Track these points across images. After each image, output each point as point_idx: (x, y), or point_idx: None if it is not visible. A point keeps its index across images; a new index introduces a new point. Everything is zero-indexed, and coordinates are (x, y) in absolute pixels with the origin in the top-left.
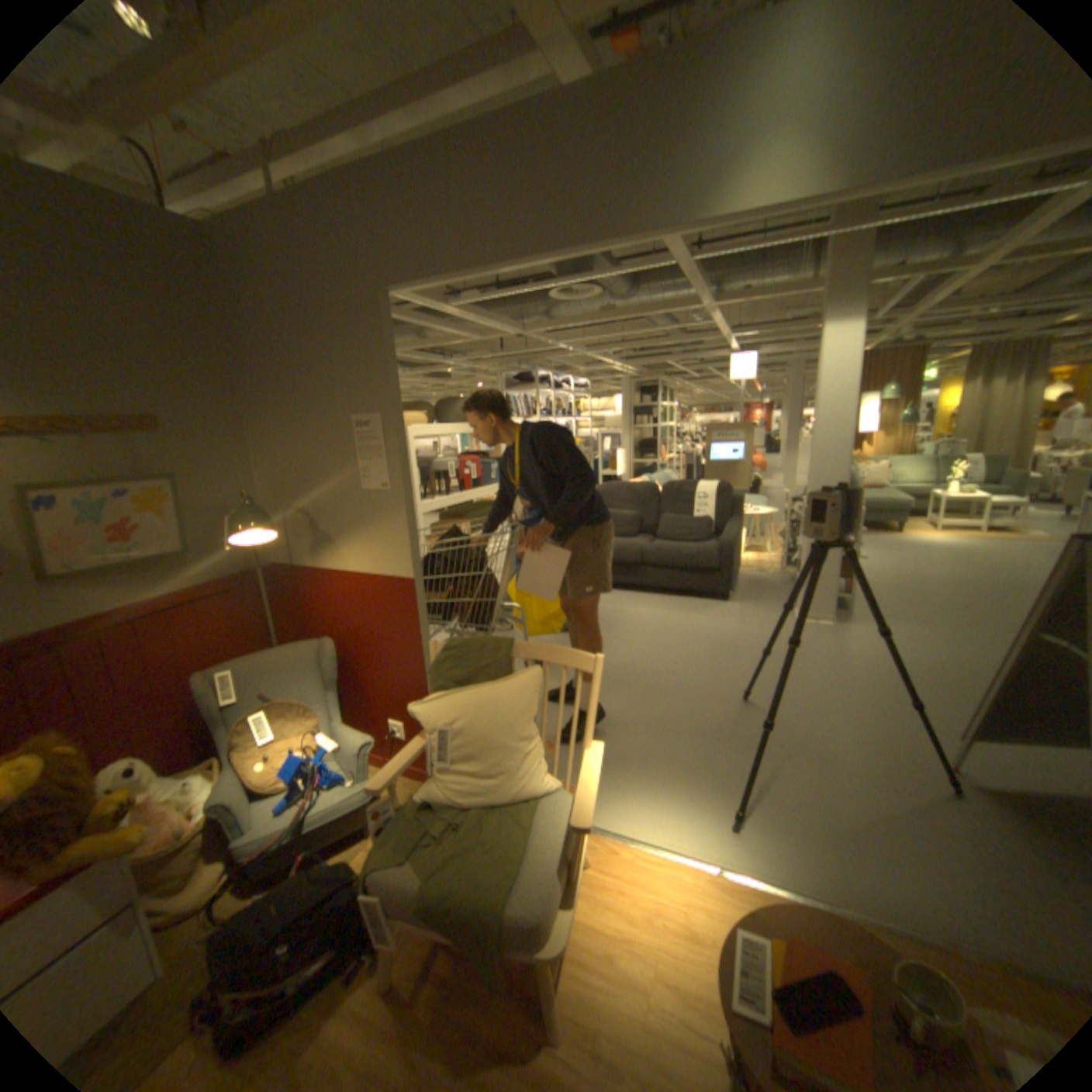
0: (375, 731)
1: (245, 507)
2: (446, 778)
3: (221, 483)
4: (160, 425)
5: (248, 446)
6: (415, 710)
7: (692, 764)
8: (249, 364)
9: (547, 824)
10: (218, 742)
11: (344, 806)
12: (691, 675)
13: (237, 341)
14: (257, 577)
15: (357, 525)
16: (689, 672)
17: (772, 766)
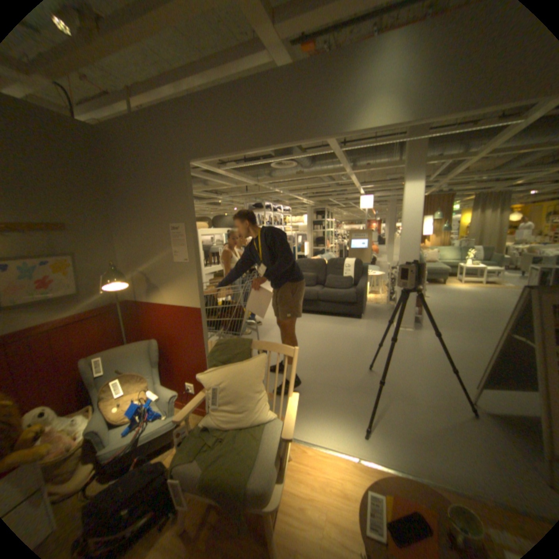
0: (178, 389)
1: (111, 271)
2: (216, 414)
3: (98, 258)
4: (66, 228)
5: (113, 239)
6: (200, 377)
7: (344, 403)
8: (116, 197)
9: (269, 437)
10: (92, 397)
11: (160, 430)
12: (343, 357)
13: (110, 185)
14: (116, 307)
15: (170, 280)
16: (342, 355)
17: (384, 404)
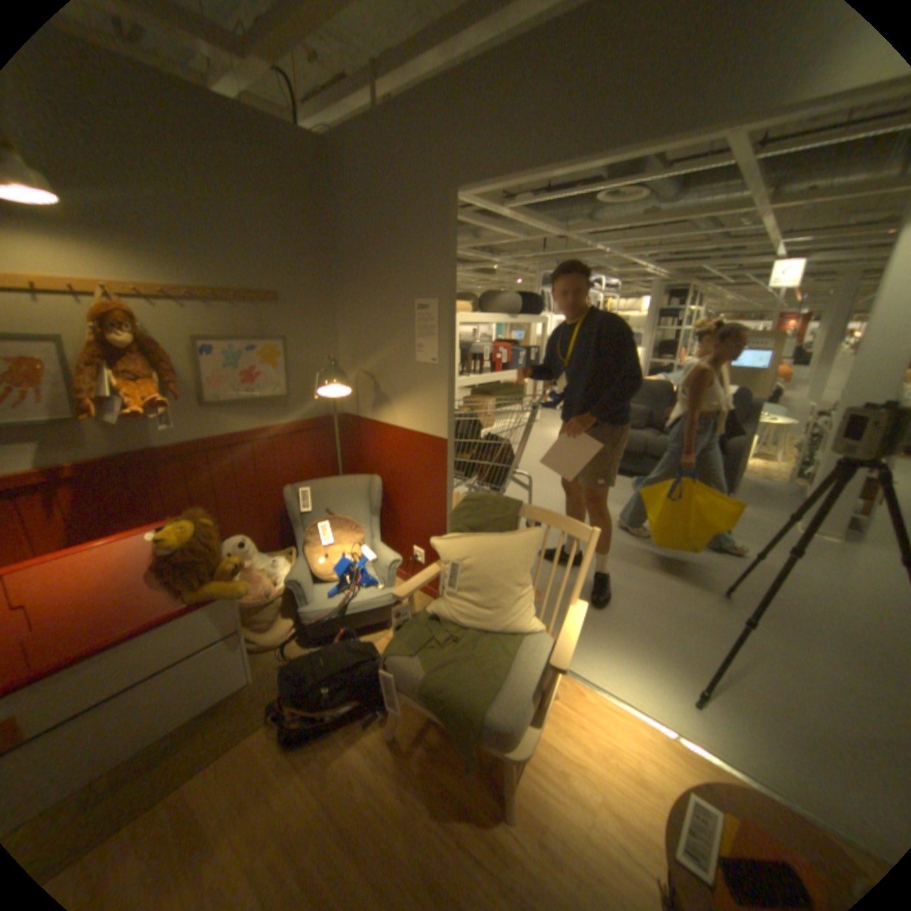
0: (403, 552)
1: (330, 367)
2: (452, 601)
3: (315, 347)
4: (279, 299)
5: (336, 320)
6: (436, 543)
7: (666, 639)
8: (343, 254)
9: (529, 657)
10: (297, 537)
11: (375, 603)
12: (677, 562)
13: (336, 234)
14: (333, 422)
15: (408, 391)
16: (676, 559)
17: (747, 661)
